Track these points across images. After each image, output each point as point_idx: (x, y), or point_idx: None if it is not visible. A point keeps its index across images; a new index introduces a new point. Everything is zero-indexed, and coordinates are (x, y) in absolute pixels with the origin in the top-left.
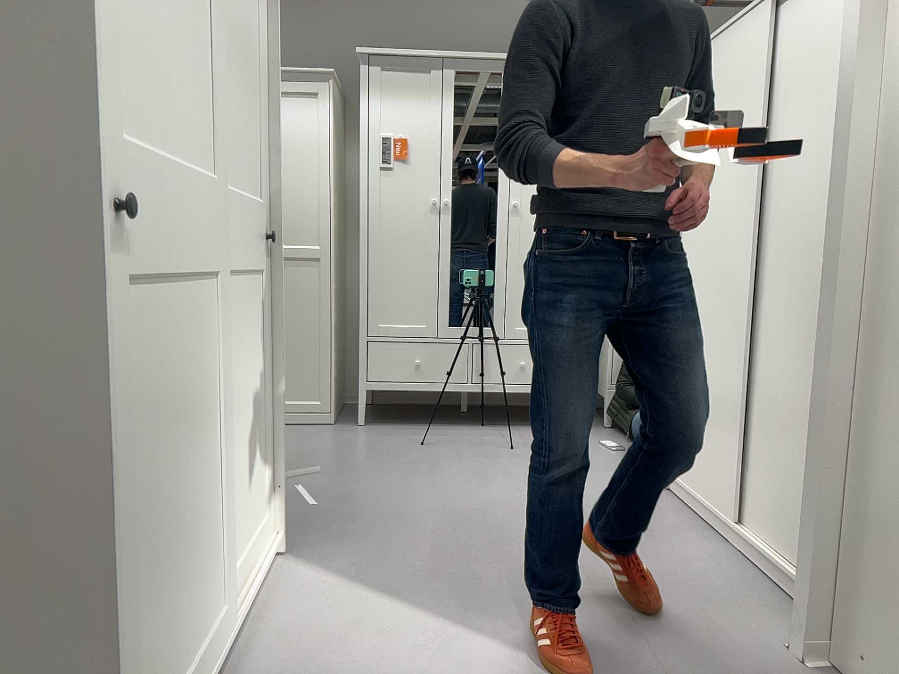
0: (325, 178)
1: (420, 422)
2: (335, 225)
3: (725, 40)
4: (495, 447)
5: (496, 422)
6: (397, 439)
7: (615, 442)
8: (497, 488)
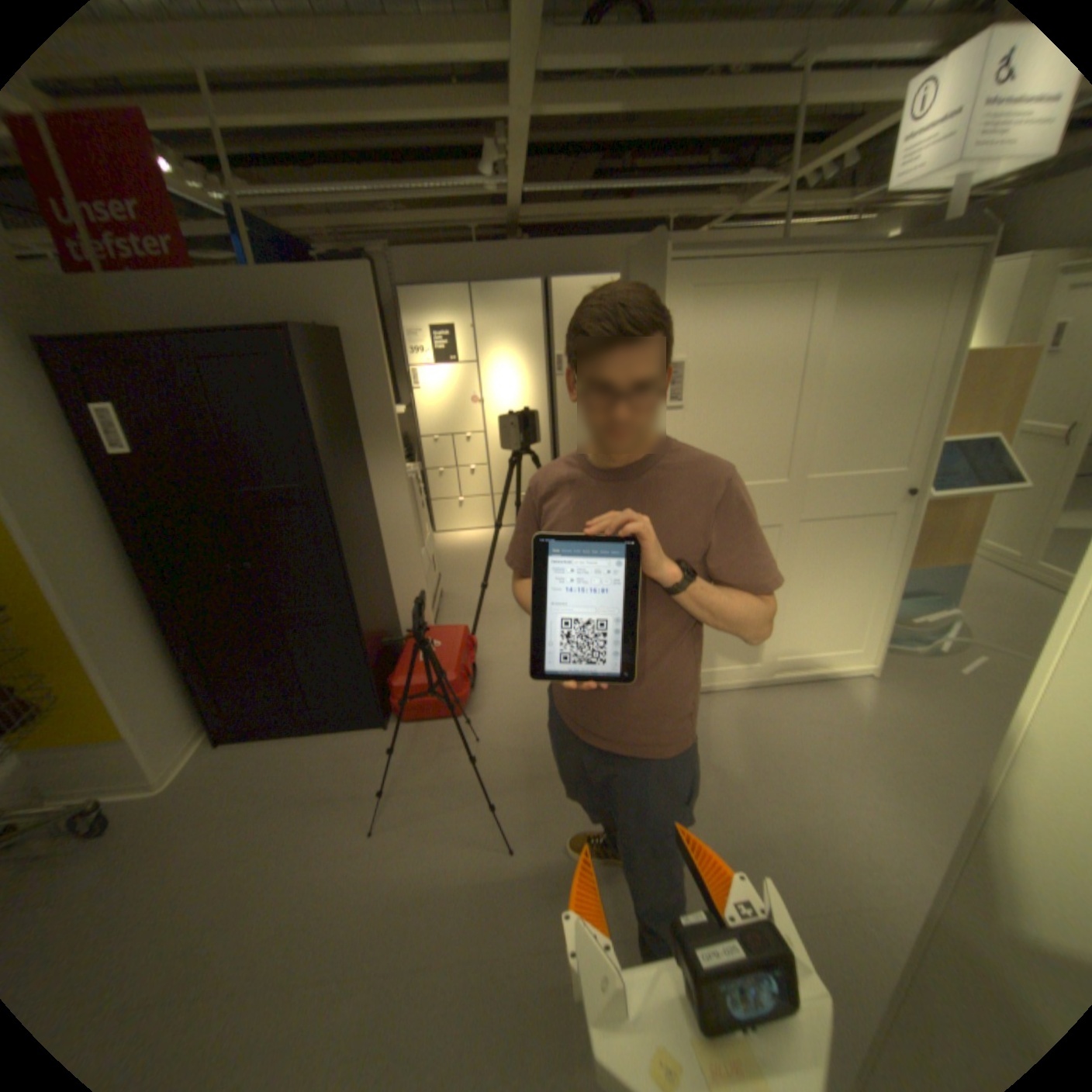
0: None
1: None
2: None
3: None
4: None
5: None
6: None
7: None
8: None
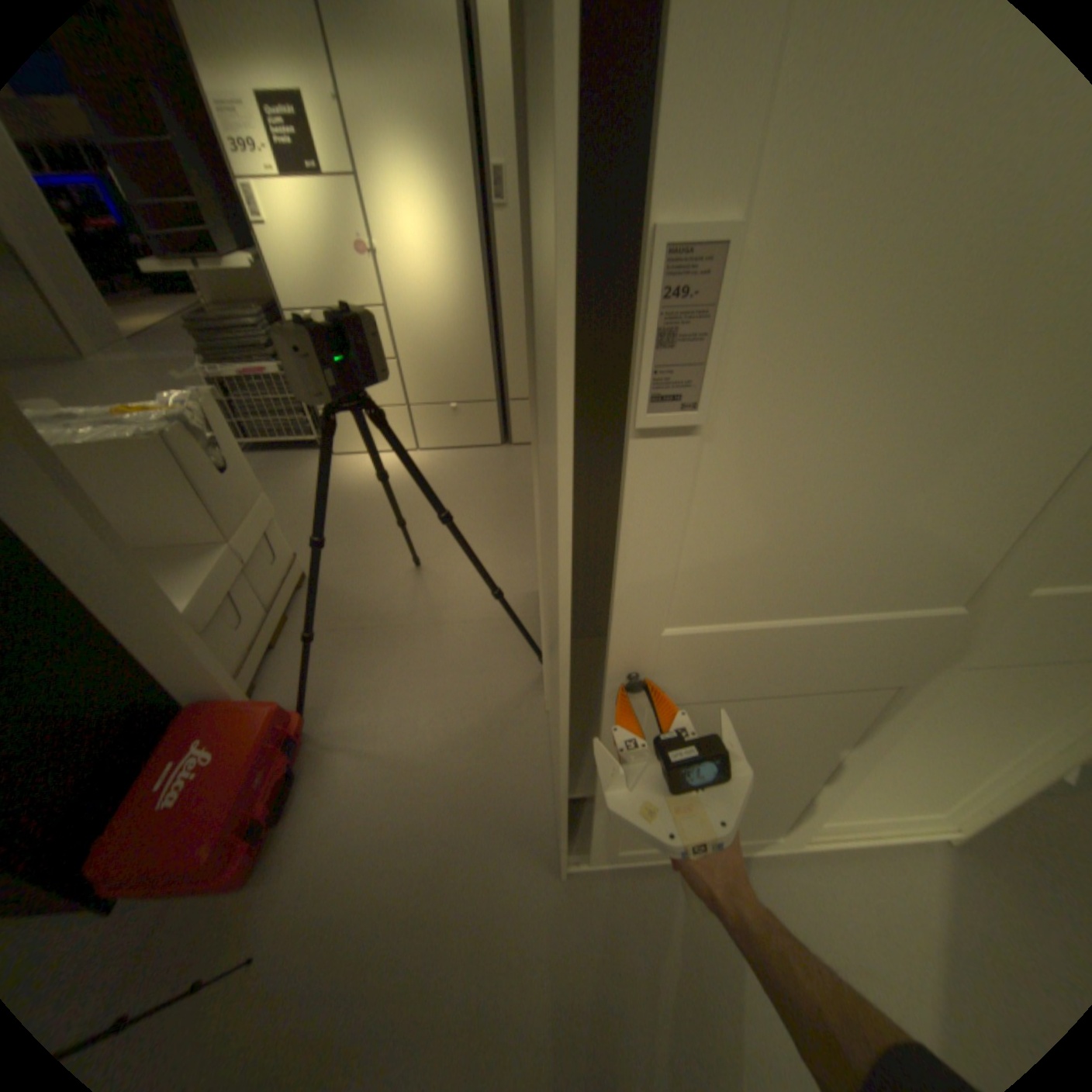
0: None
1: None
2: None
3: None
4: None
5: None
6: None
7: None
8: None
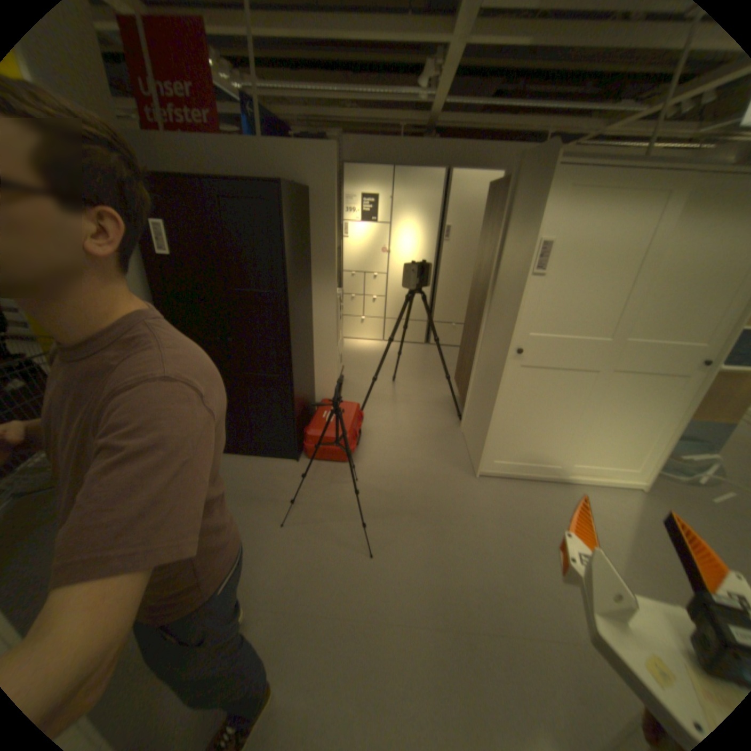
0: None
1: None
2: None
3: None
4: None
5: None
6: None
7: None
8: None
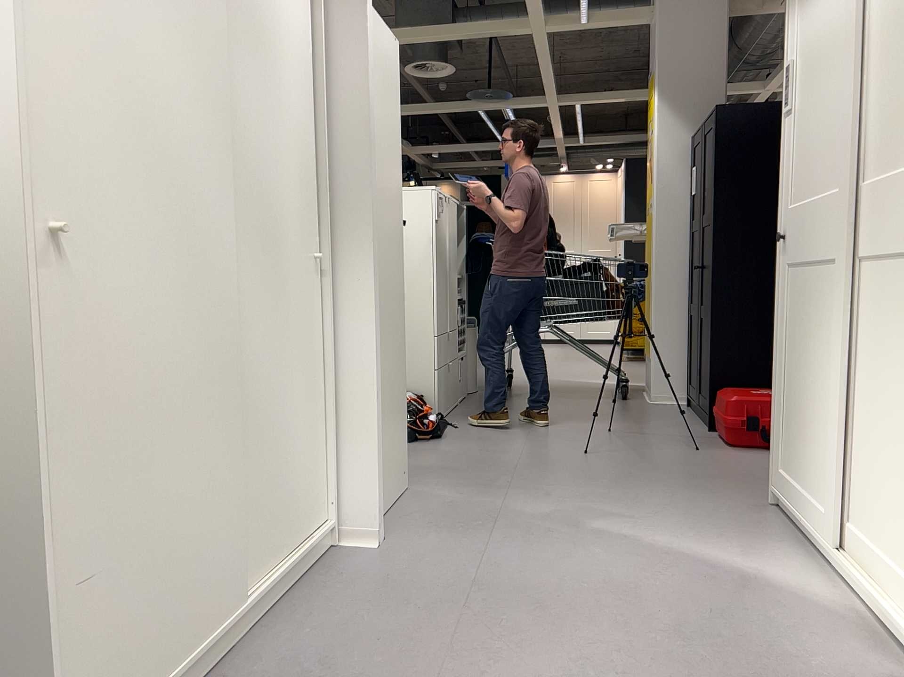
0: None
1: None
2: None
3: None
4: None
5: None
6: None
7: None
8: None
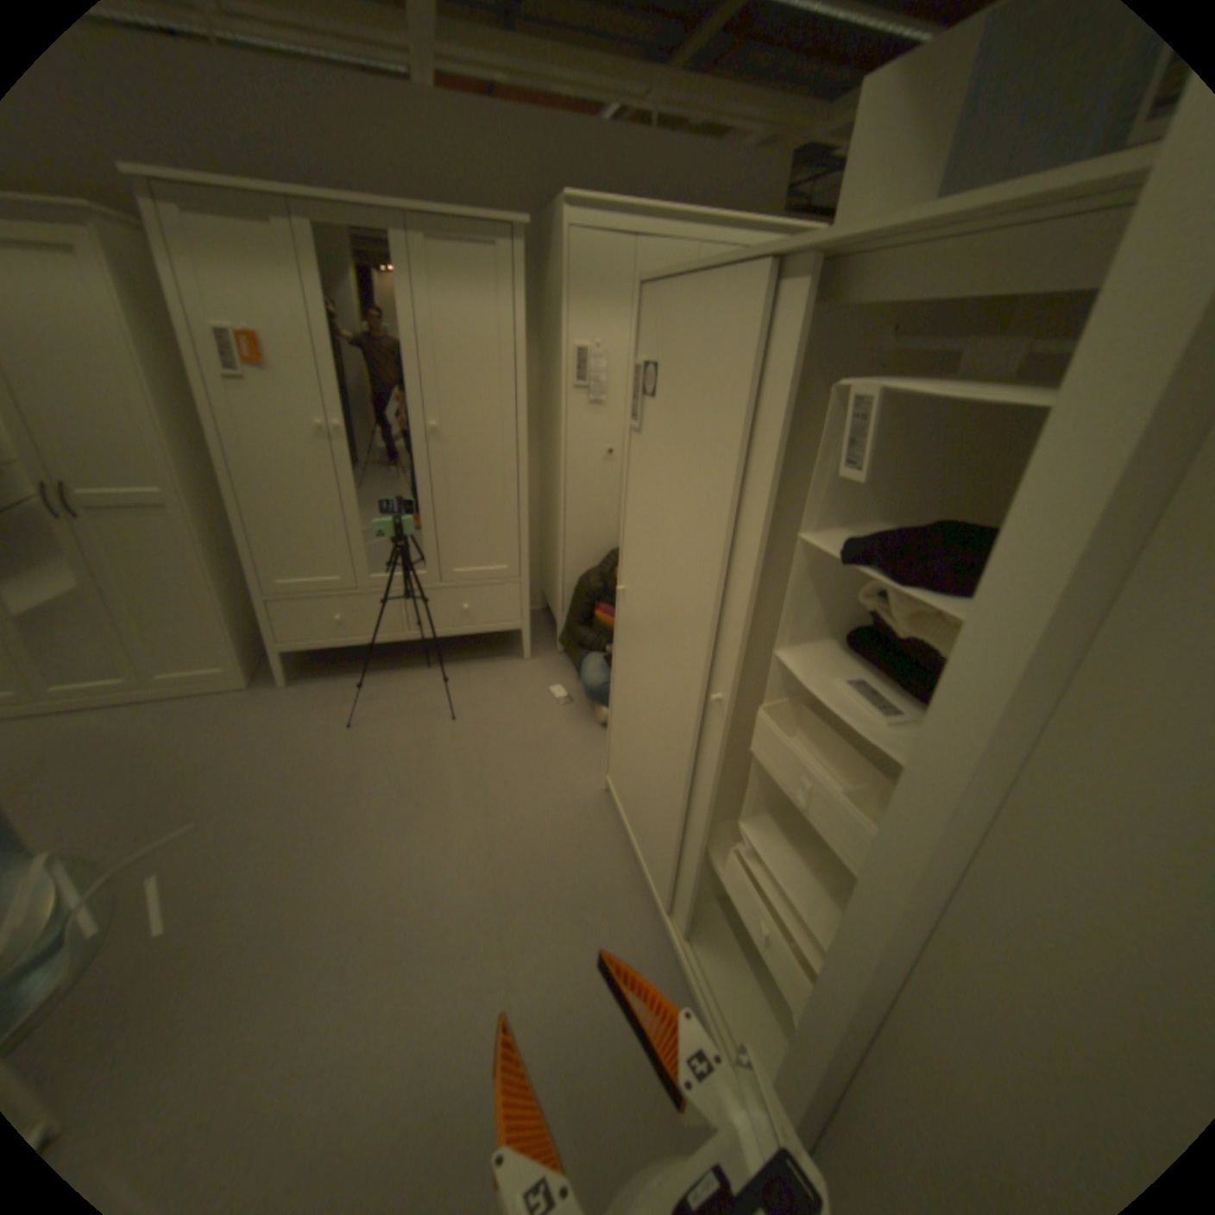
0: (138, 389)
1: (358, 665)
2: (179, 456)
3: (687, 293)
4: (435, 713)
5: (445, 654)
6: (321, 713)
7: (564, 683)
8: (420, 821)
